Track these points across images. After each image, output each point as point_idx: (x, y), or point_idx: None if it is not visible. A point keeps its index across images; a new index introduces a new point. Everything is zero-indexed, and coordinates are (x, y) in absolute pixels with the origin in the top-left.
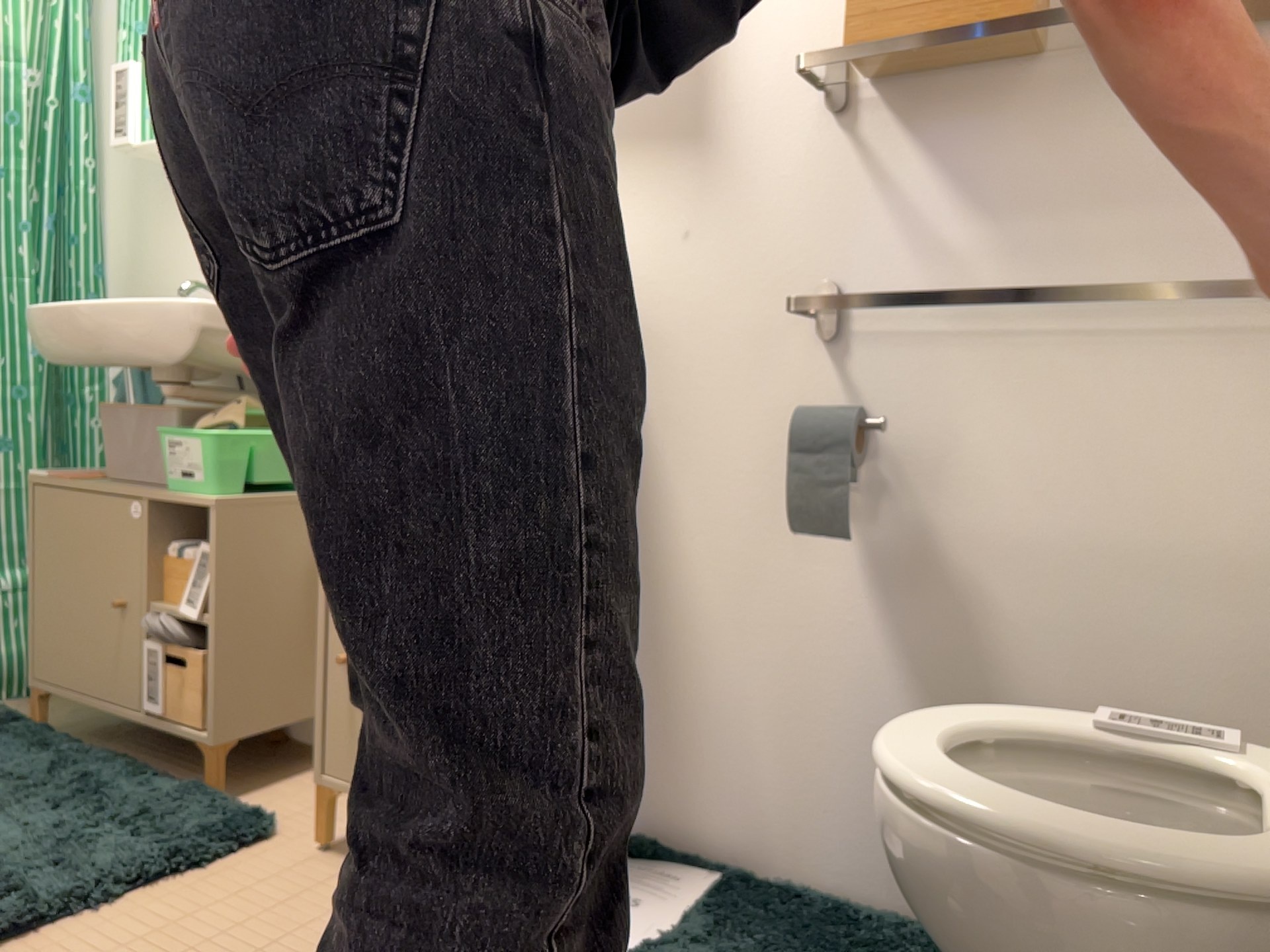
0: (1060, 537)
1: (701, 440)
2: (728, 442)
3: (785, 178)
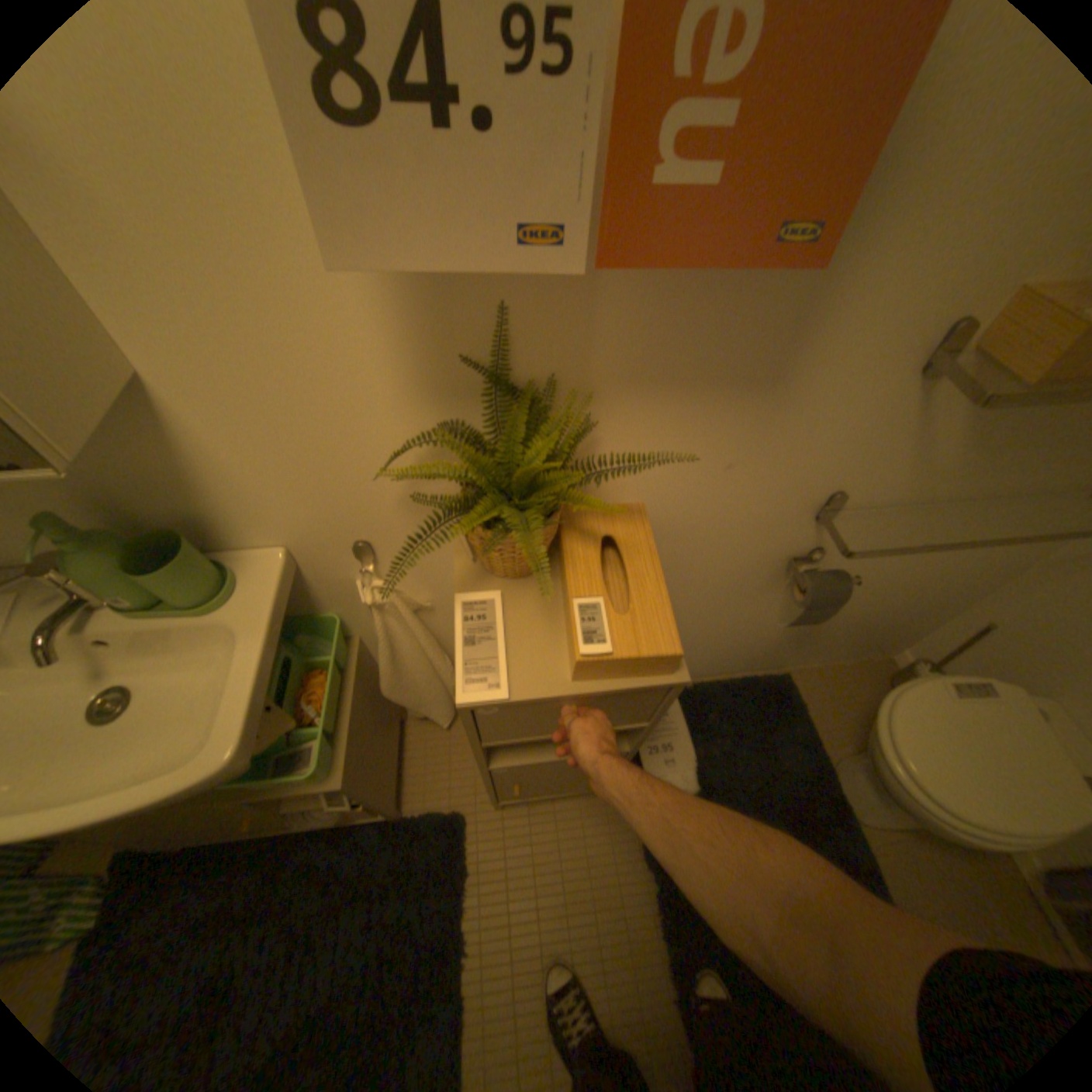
0: (893, 575)
1: (699, 572)
2: (719, 570)
3: (846, 423)
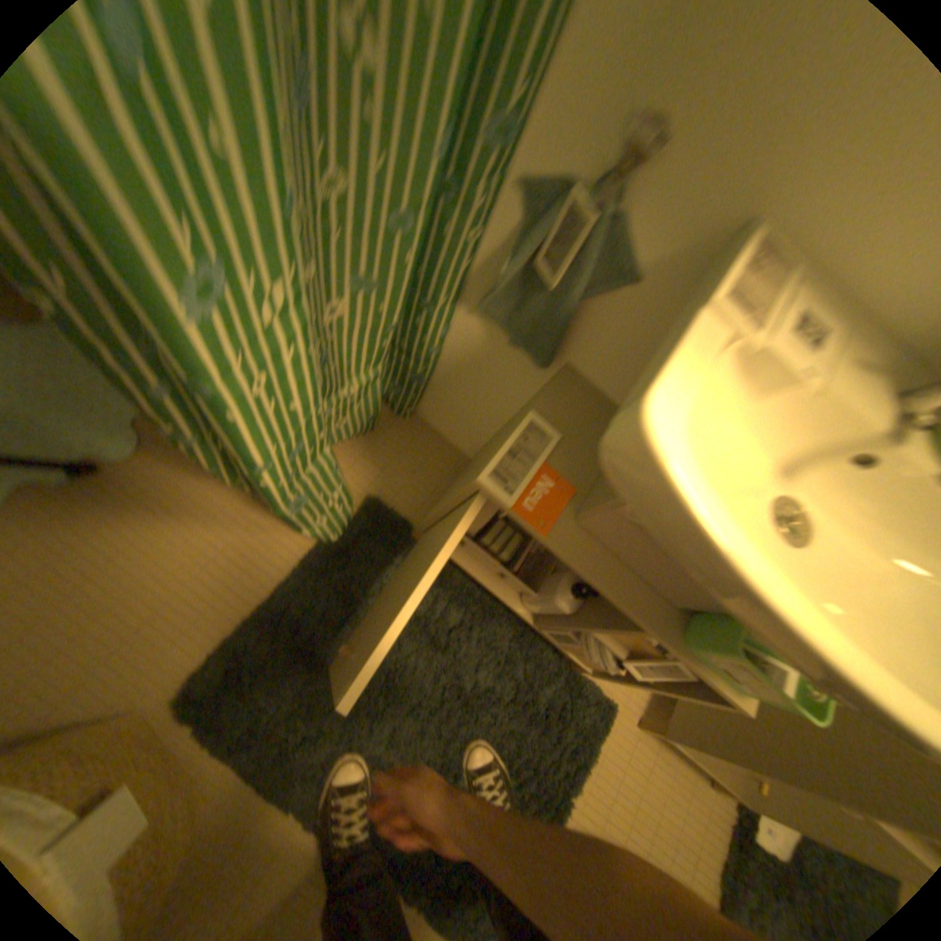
0: None
1: None
2: None
3: None
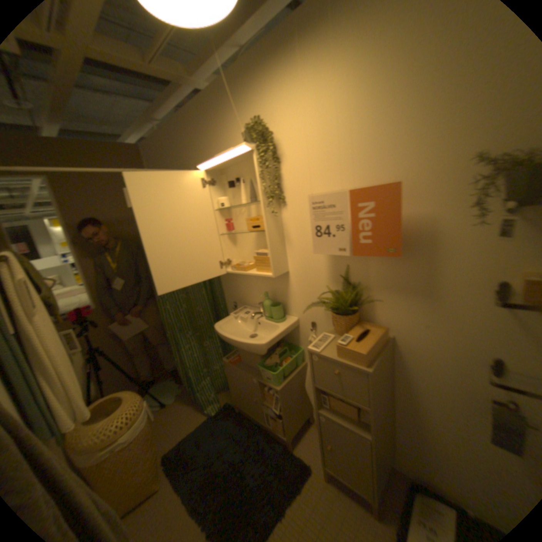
0: None
1: (437, 388)
2: (449, 392)
3: (475, 318)
